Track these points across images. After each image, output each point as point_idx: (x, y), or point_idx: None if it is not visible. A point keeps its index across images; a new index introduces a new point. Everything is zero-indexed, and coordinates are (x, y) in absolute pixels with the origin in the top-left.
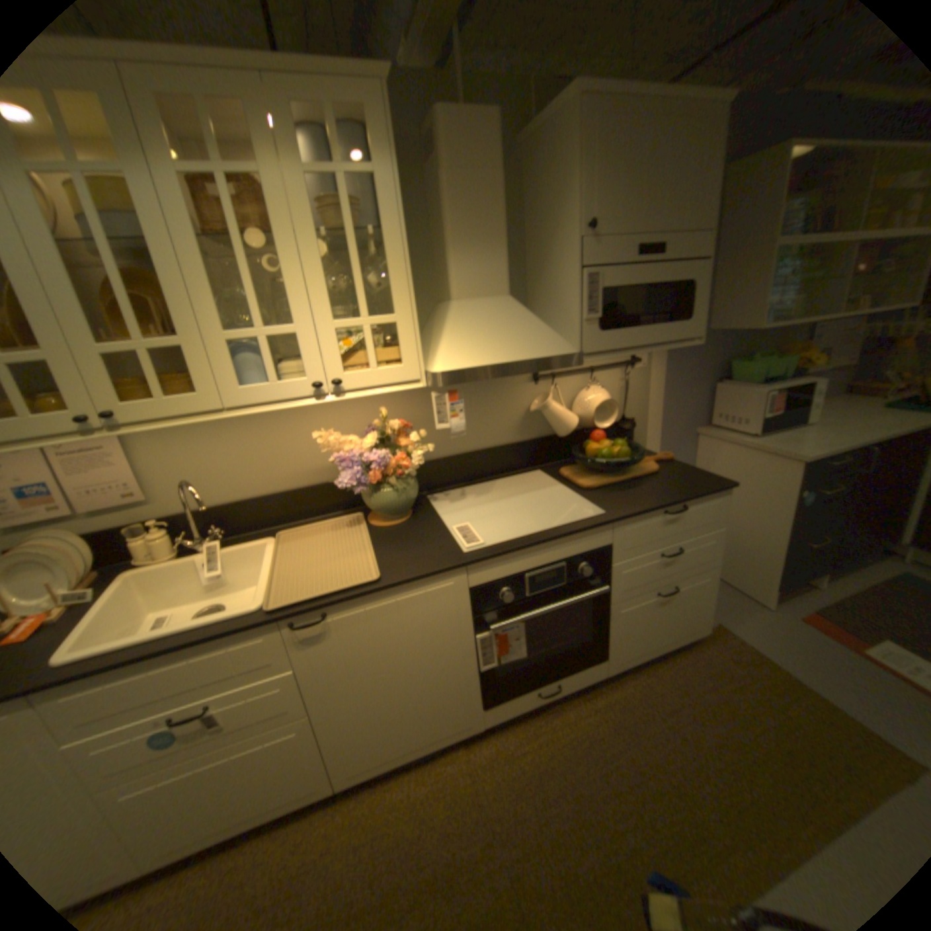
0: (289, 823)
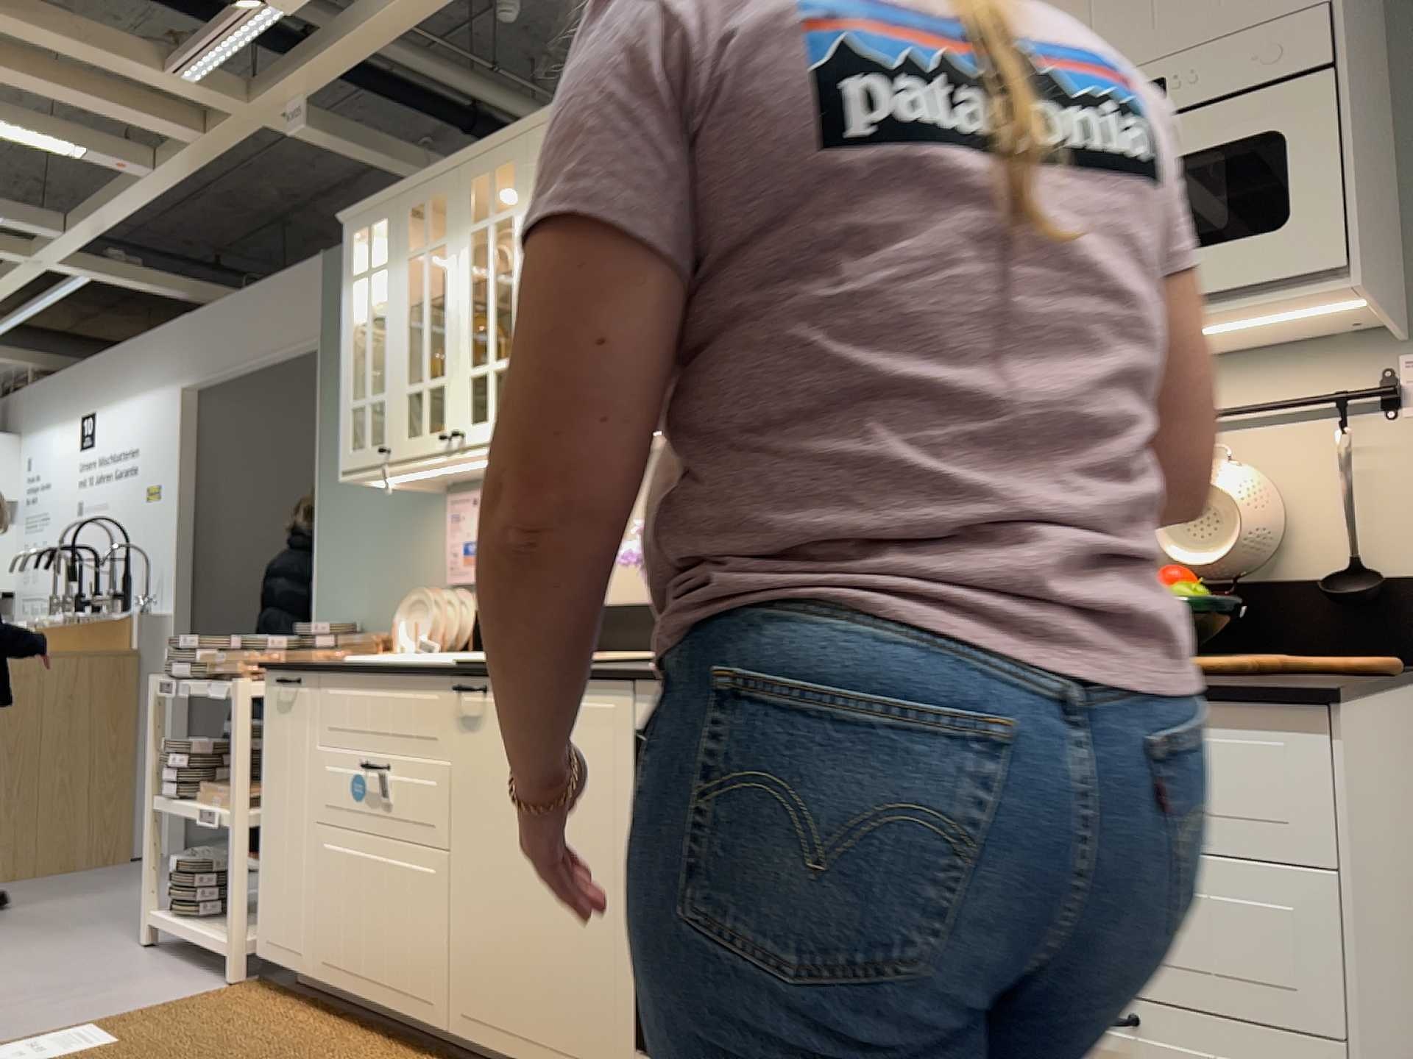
0: (410, 1050)
